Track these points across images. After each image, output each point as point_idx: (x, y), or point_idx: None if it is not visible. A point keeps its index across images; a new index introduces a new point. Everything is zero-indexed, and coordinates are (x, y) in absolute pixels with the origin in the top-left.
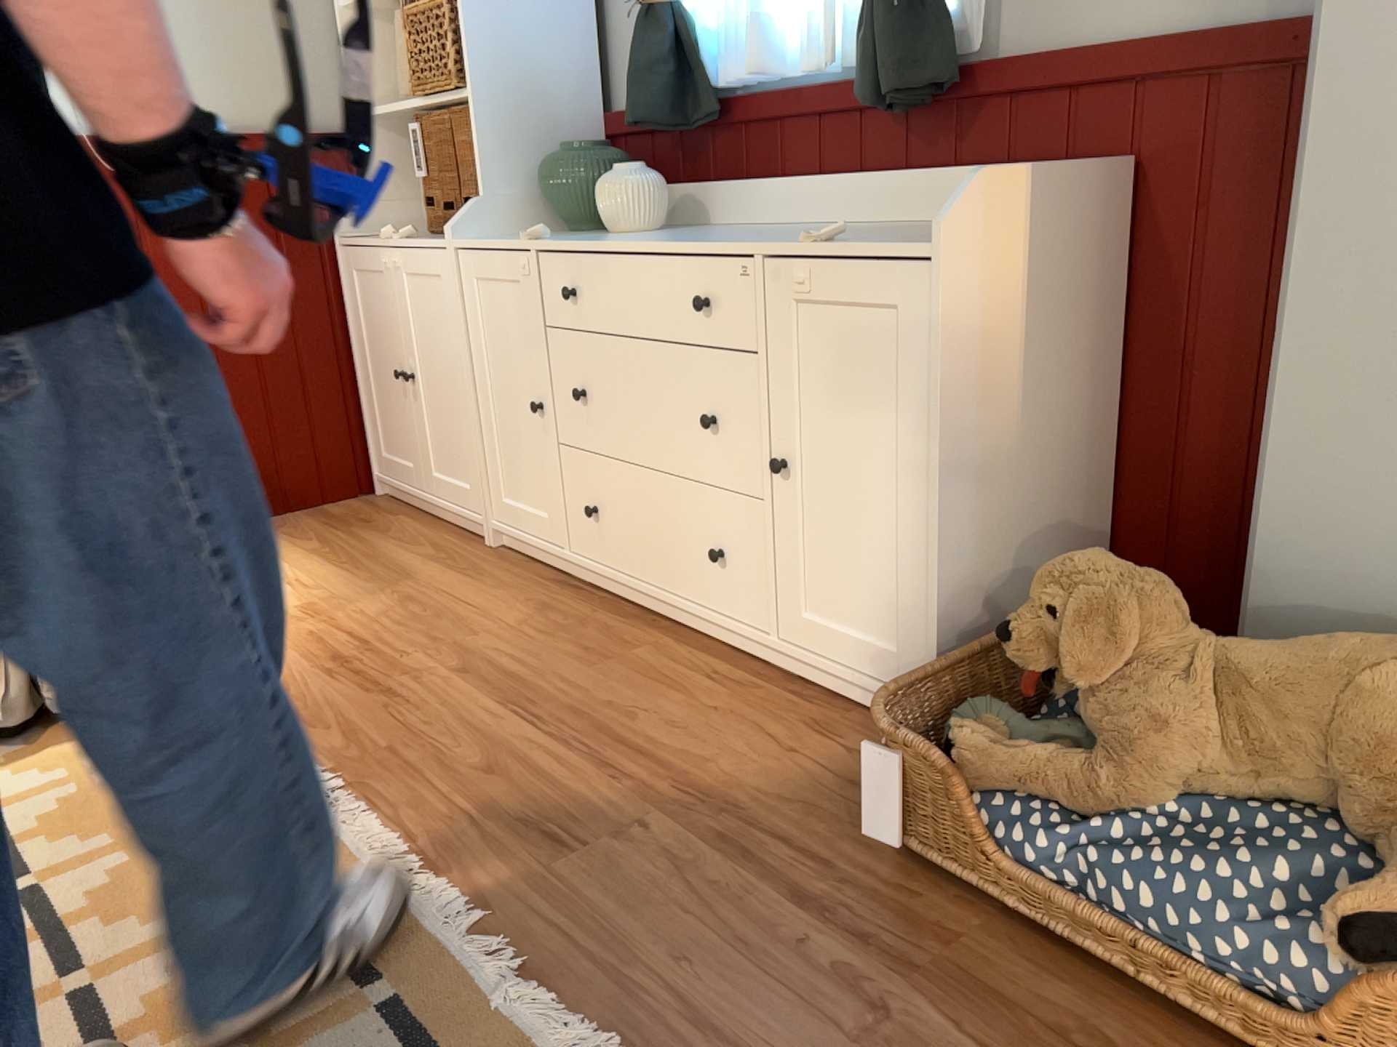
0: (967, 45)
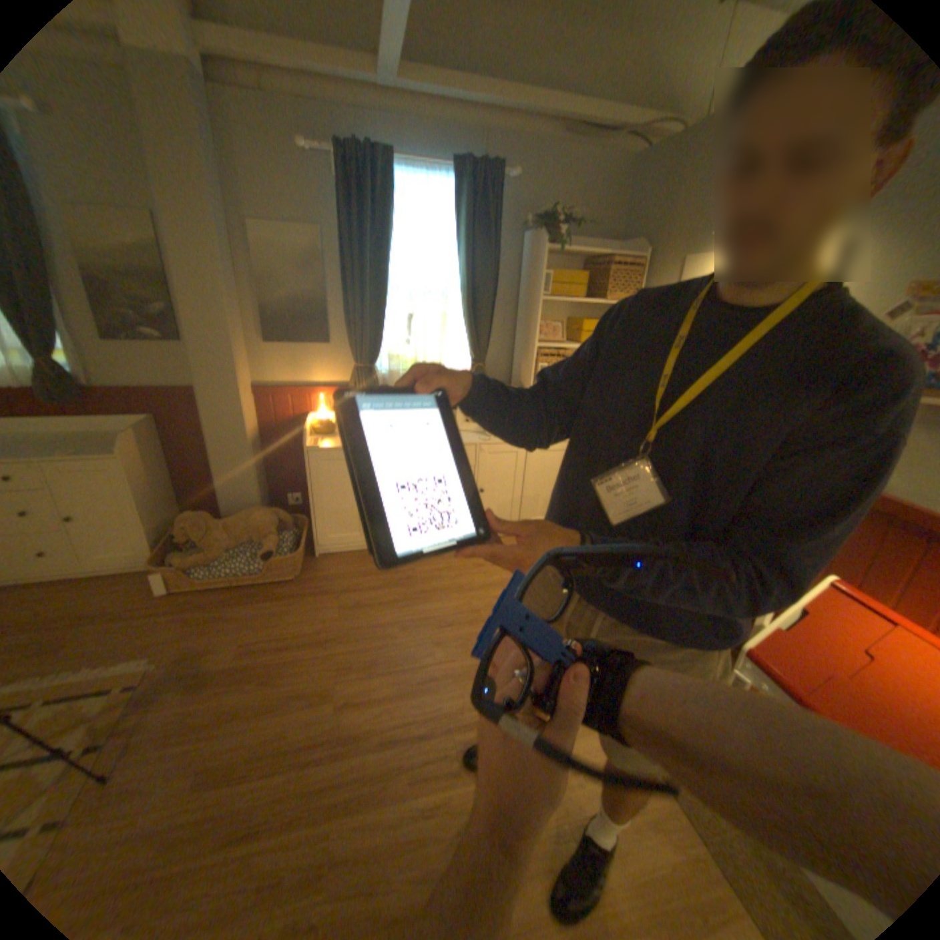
0: (80, 382)
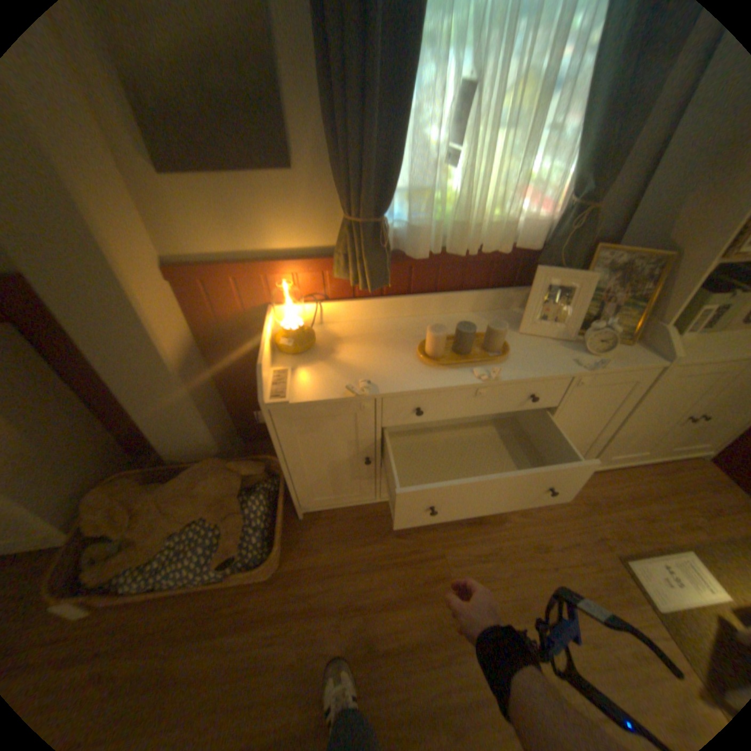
0: None
